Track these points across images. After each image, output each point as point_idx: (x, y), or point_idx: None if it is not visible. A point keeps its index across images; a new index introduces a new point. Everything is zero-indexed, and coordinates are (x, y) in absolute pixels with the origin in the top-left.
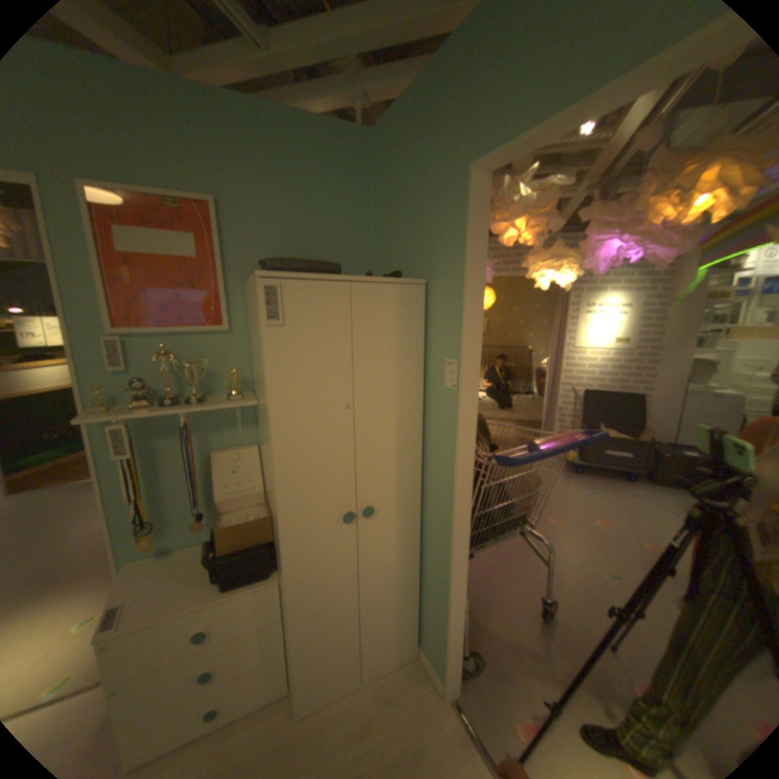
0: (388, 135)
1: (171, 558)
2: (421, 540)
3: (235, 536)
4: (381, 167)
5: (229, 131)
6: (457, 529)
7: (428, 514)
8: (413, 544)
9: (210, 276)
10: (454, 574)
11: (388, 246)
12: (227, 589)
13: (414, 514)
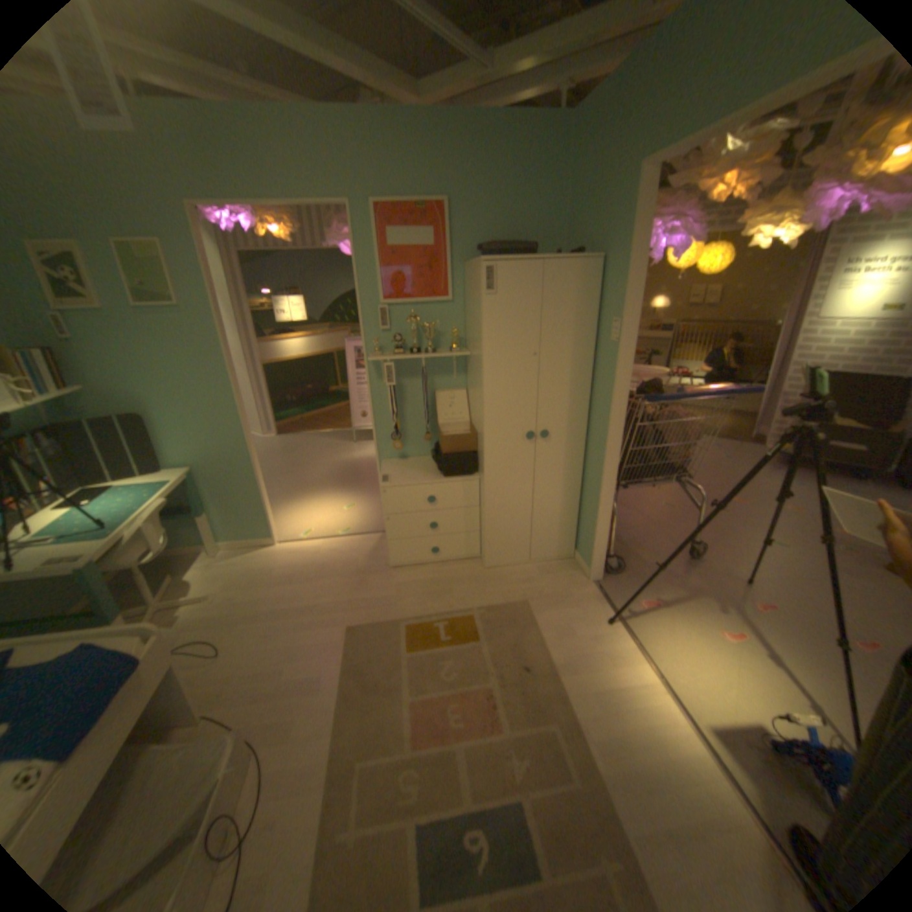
0: (587, 118)
1: (409, 460)
2: (584, 466)
3: (453, 443)
4: (579, 147)
5: (459, 140)
6: (609, 450)
7: (591, 445)
8: (577, 468)
9: (441, 259)
10: (604, 484)
11: (579, 222)
12: (448, 475)
13: (579, 444)
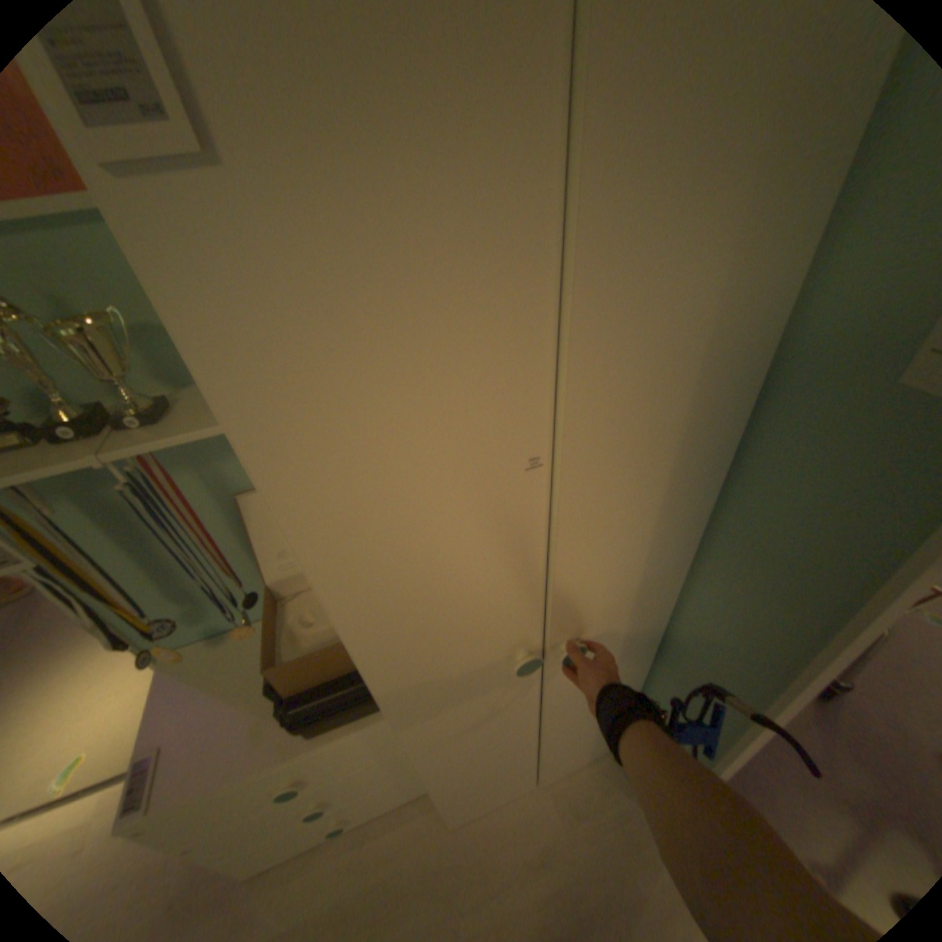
0: None
1: (229, 646)
2: (659, 645)
3: (307, 672)
4: None
5: None
6: (790, 710)
7: (691, 623)
8: (645, 657)
9: None
10: (747, 752)
11: None
12: (316, 734)
13: (658, 622)
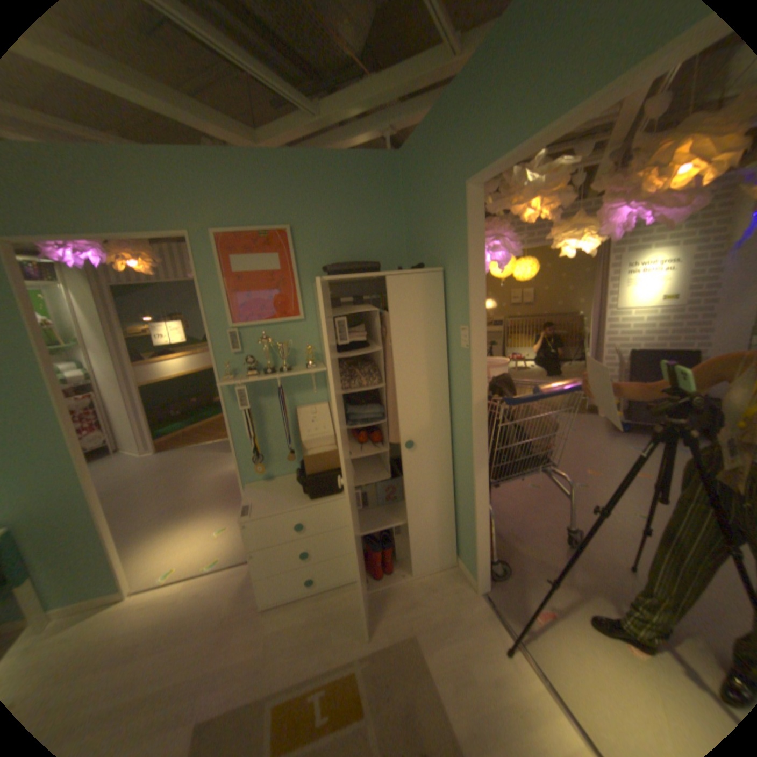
0: (410, 155)
1: (276, 481)
2: (454, 470)
3: (317, 462)
4: (407, 180)
5: (296, 176)
6: (477, 456)
7: (457, 449)
8: (447, 473)
9: (290, 281)
10: (478, 491)
11: (416, 242)
12: (315, 498)
13: (446, 449)
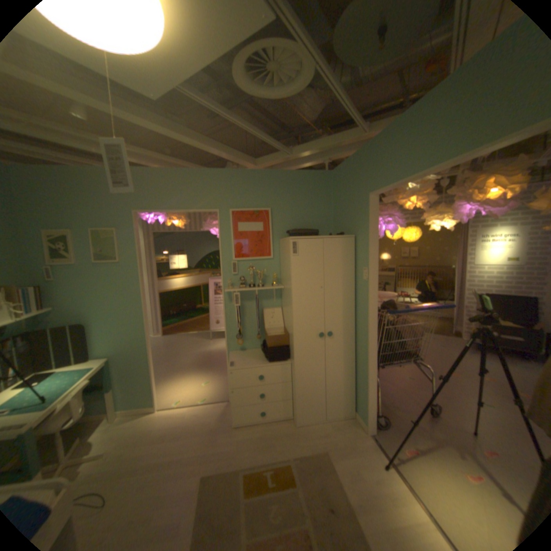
0: (339, 174)
1: (247, 352)
2: (356, 354)
3: (275, 340)
4: (336, 186)
5: (276, 184)
6: (370, 343)
7: (358, 340)
8: (351, 355)
9: (267, 237)
10: (370, 366)
11: (339, 220)
12: (271, 361)
13: (351, 340)
